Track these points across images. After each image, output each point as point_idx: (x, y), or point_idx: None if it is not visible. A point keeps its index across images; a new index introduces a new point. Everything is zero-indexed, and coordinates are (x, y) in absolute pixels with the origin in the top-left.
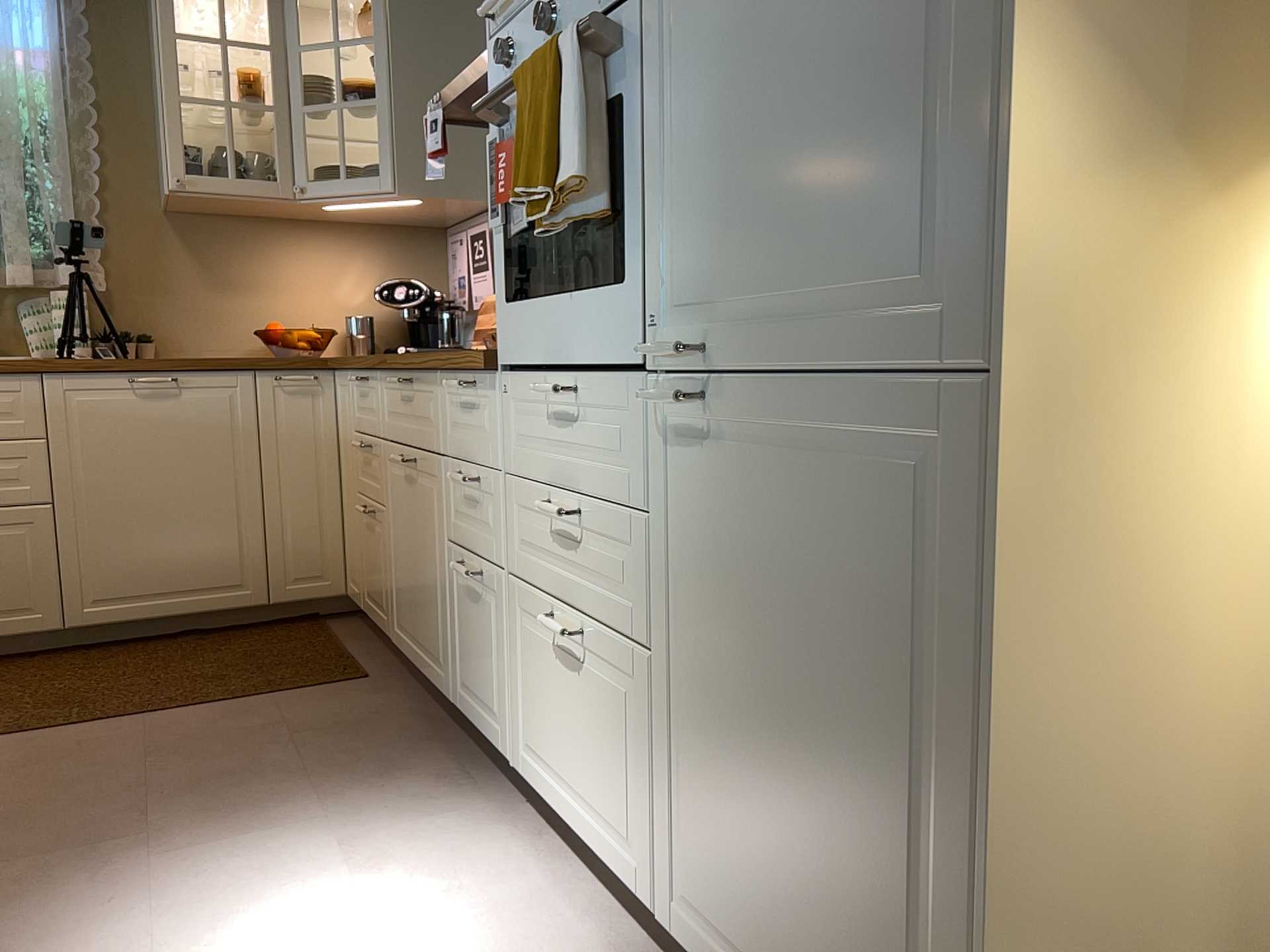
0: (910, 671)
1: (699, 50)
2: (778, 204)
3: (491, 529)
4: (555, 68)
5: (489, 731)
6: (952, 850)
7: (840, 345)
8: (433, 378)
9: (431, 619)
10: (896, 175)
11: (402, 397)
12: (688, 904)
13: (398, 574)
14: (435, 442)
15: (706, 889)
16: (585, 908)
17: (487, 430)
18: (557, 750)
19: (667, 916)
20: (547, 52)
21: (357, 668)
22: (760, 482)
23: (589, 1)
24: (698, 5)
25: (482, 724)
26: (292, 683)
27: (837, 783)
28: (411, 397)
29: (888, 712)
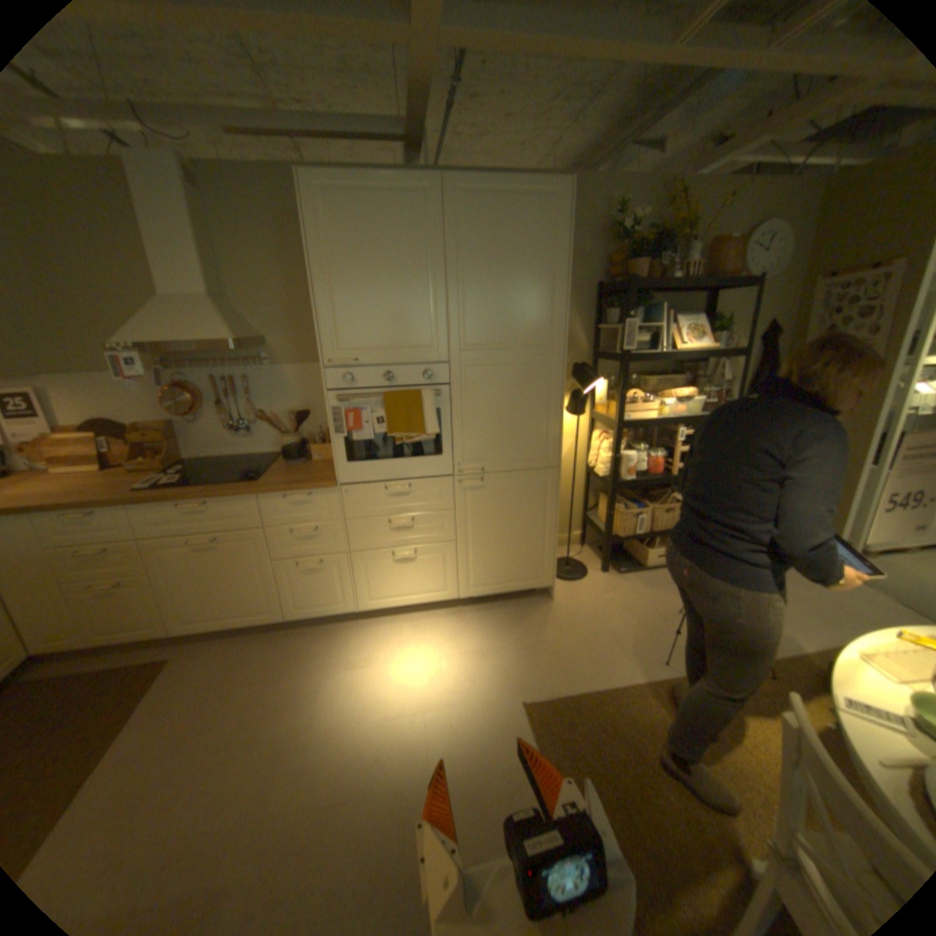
0: (537, 513)
1: (473, 406)
2: (502, 441)
3: (327, 542)
4: (416, 401)
5: (329, 611)
6: (544, 534)
7: (520, 465)
8: (248, 498)
9: (248, 600)
10: (534, 438)
11: (182, 514)
12: (469, 587)
13: (181, 600)
14: (250, 524)
15: (477, 579)
16: (418, 619)
17: (322, 509)
18: (393, 589)
19: (460, 595)
20: (408, 395)
21: (144, 665)
22: (497, 493)
23: (413, 379)
24: (473, 396)
25: (320, 613)
26: (132, 694)
27: (519, 537)
28: (202, 511)
29: (532, 521)
